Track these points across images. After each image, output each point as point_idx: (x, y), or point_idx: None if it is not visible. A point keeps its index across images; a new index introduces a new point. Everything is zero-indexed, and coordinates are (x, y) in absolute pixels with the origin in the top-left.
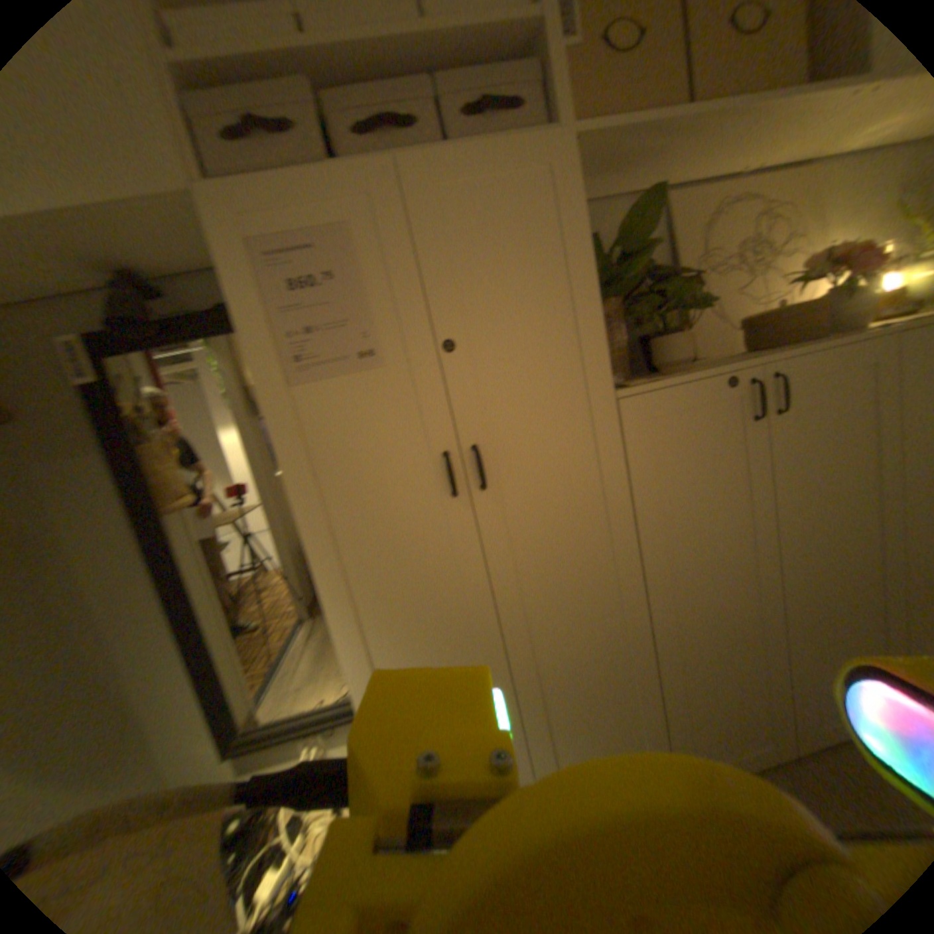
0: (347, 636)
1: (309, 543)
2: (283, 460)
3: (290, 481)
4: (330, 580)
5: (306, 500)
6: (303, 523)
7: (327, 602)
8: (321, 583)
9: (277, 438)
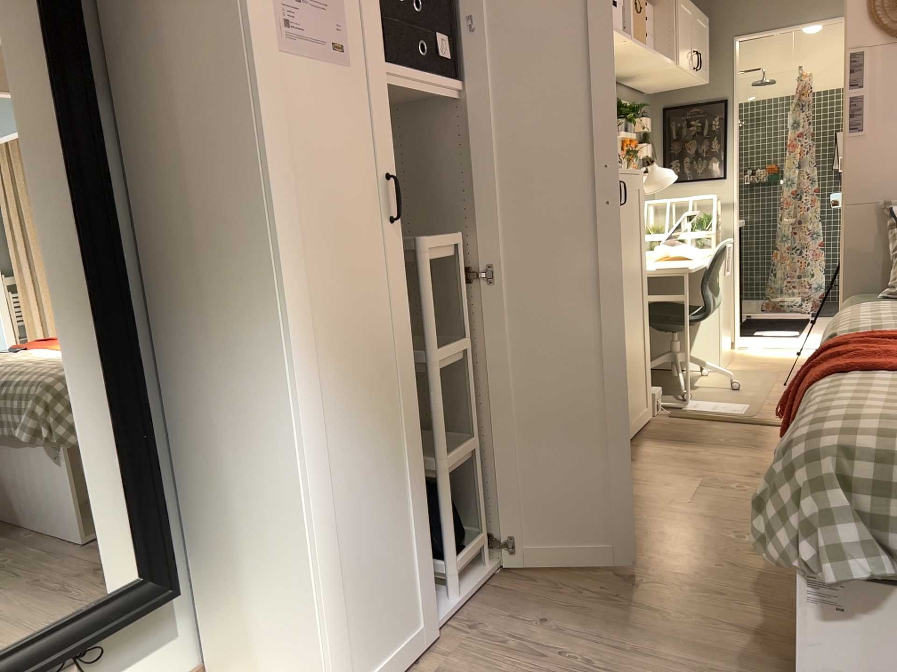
0: (303, 371)
1: (280, 244)
2: (267, 133)
3: (270, 161)
4: (294, 295)
5: (281, 189)
6: (277, 216)
7: (289, 323)
8: (286, 297)
9: (265, 106)
